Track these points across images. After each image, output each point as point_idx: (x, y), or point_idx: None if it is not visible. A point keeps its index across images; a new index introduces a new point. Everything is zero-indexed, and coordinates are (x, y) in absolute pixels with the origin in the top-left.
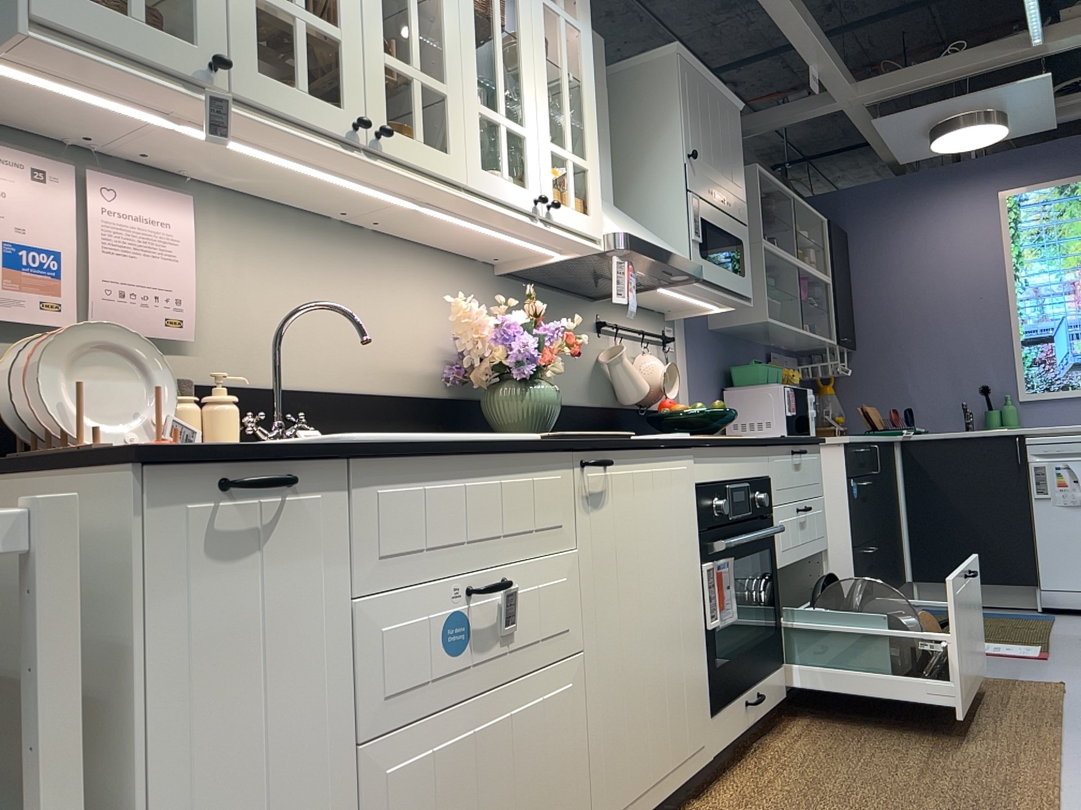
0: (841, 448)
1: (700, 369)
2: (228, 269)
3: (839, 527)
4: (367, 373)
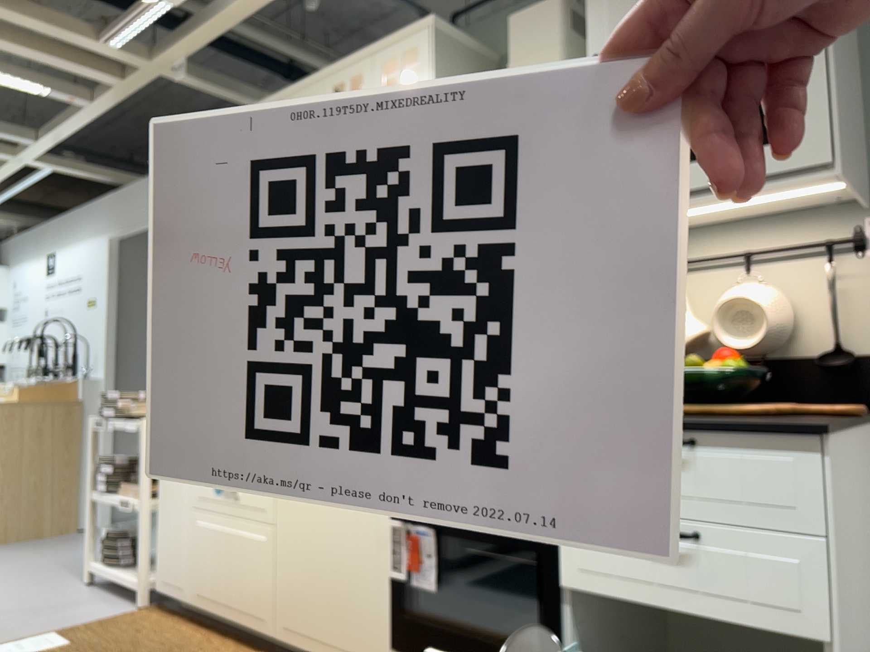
0: None
1: None
2: None
3: None
4: None
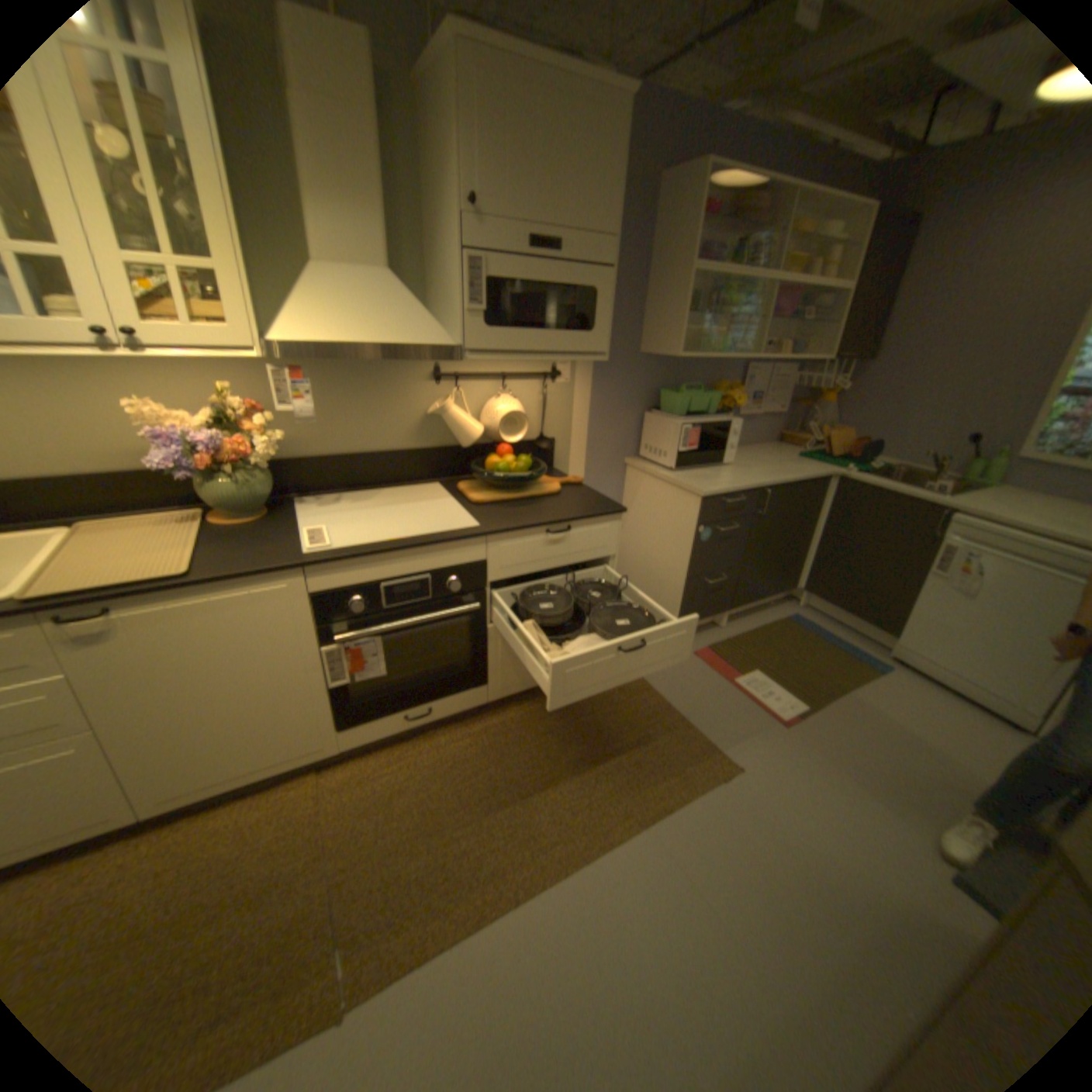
0: (699, 498)
1: (607, 394)
2: None
3: (681, 559)
4: (93, 457)
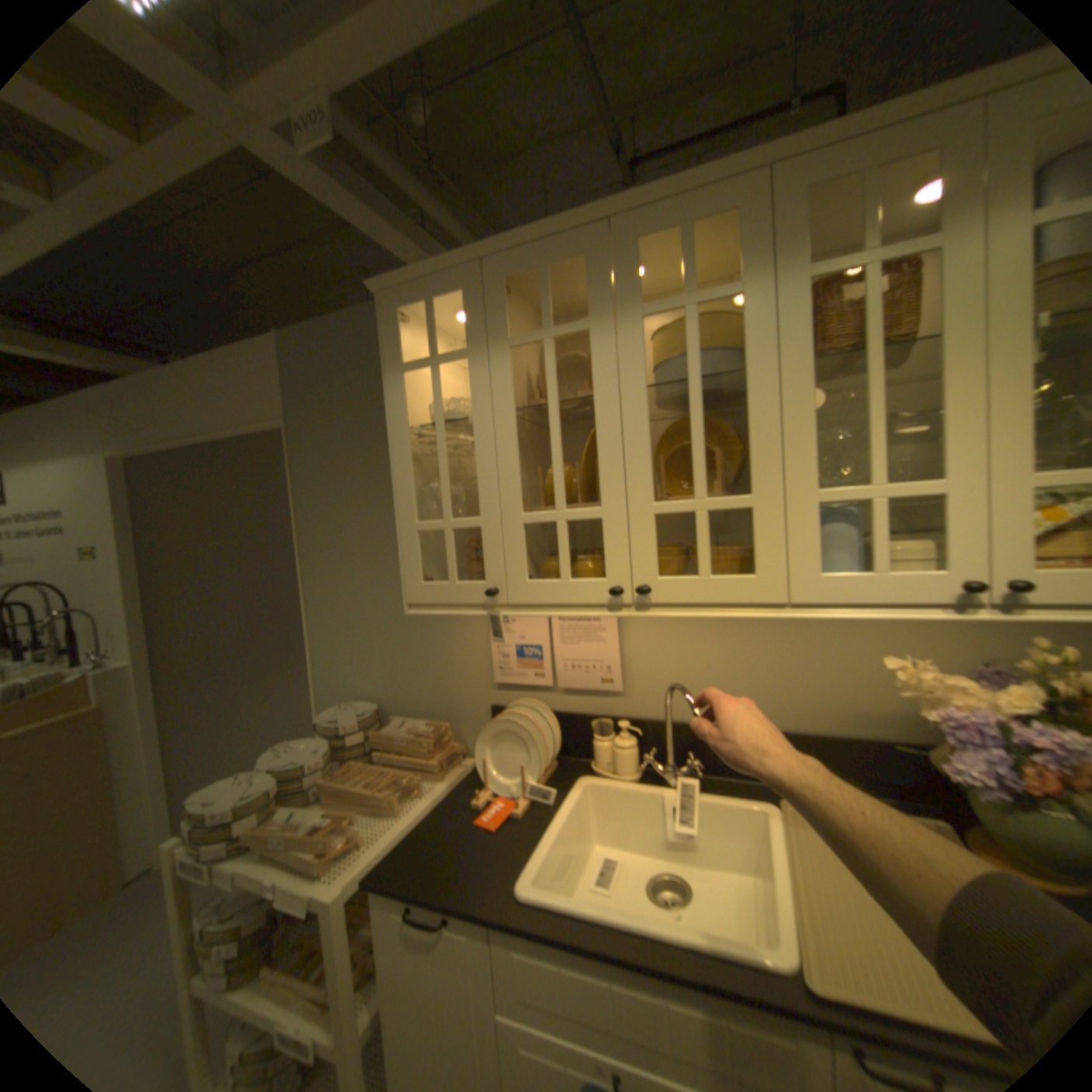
0: None
1: None
2: (651, 636)
3: None
4: (803, 714)
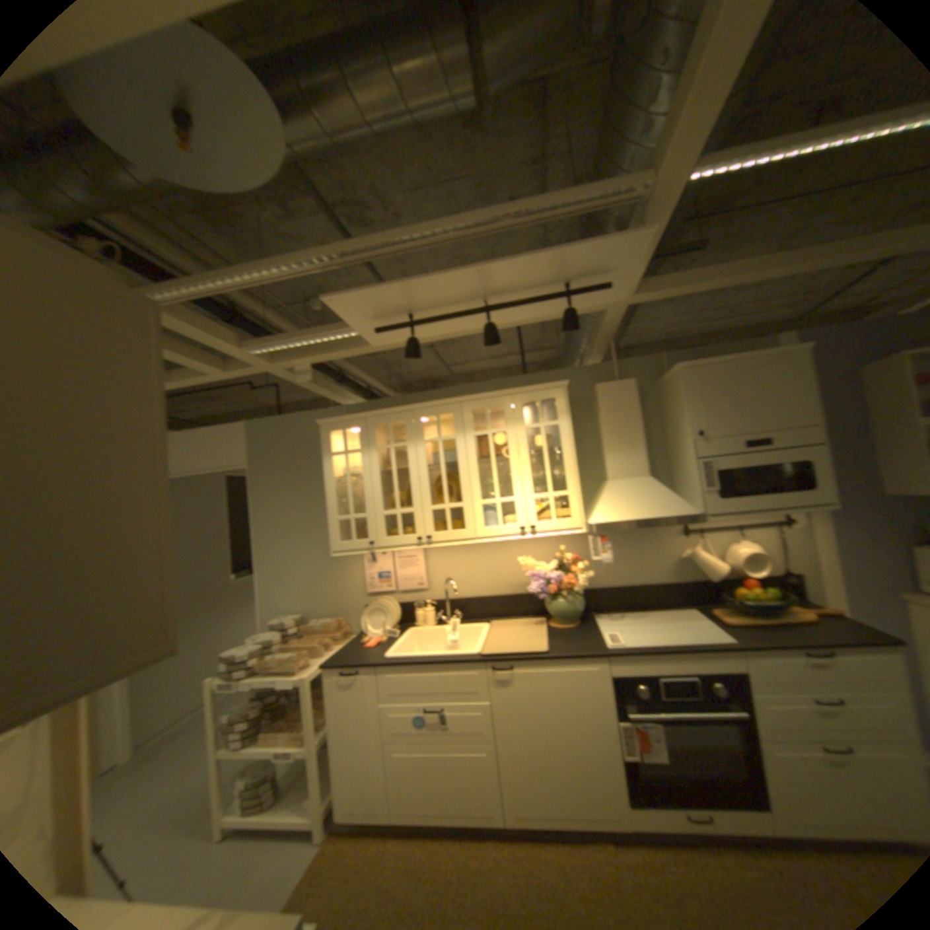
0: None
1: (857, 535)
2: (441, 562)
3: None
4: (501, 588)
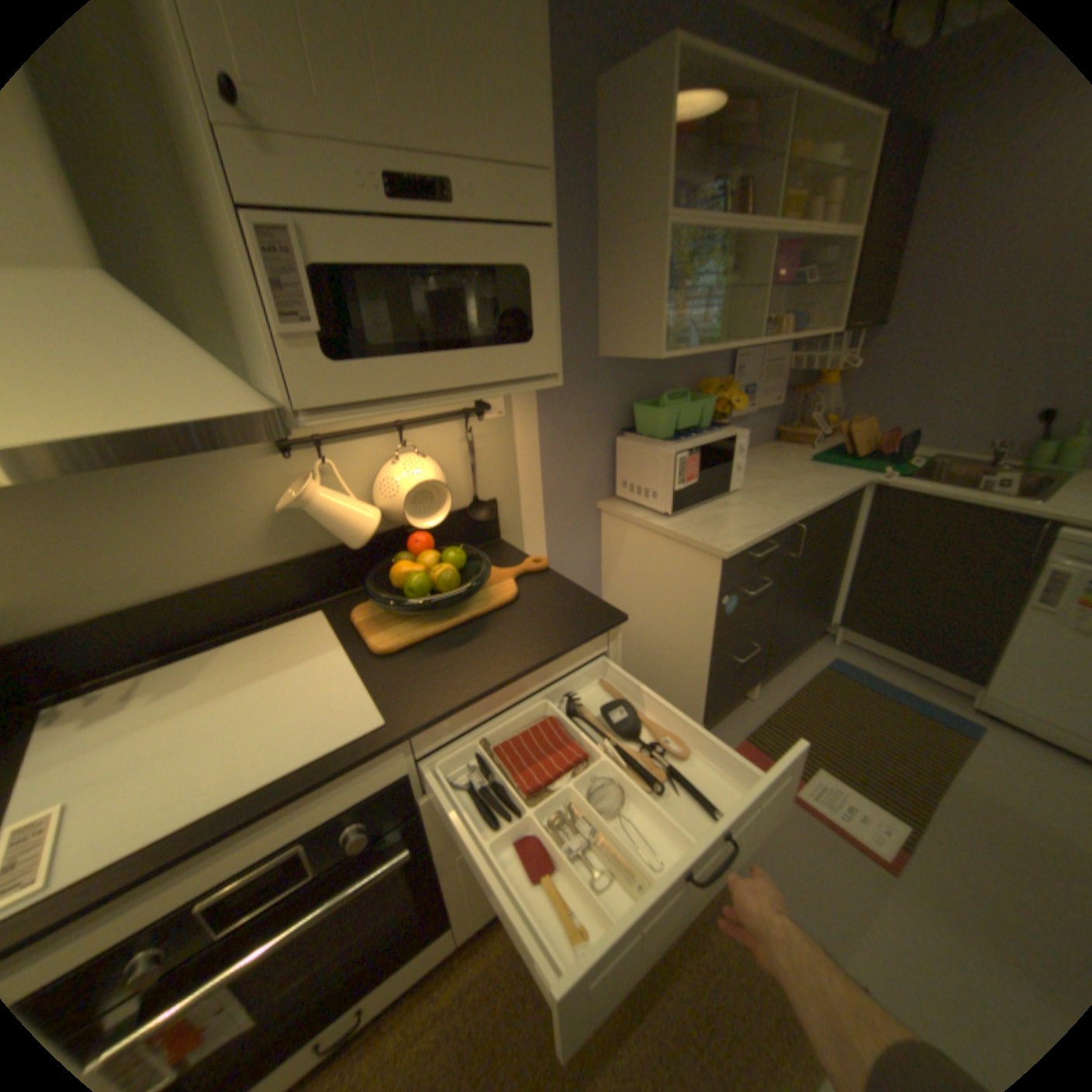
0: (717, 559)
1: (562, 423)
2: None
3: (699, 639)
4: None
